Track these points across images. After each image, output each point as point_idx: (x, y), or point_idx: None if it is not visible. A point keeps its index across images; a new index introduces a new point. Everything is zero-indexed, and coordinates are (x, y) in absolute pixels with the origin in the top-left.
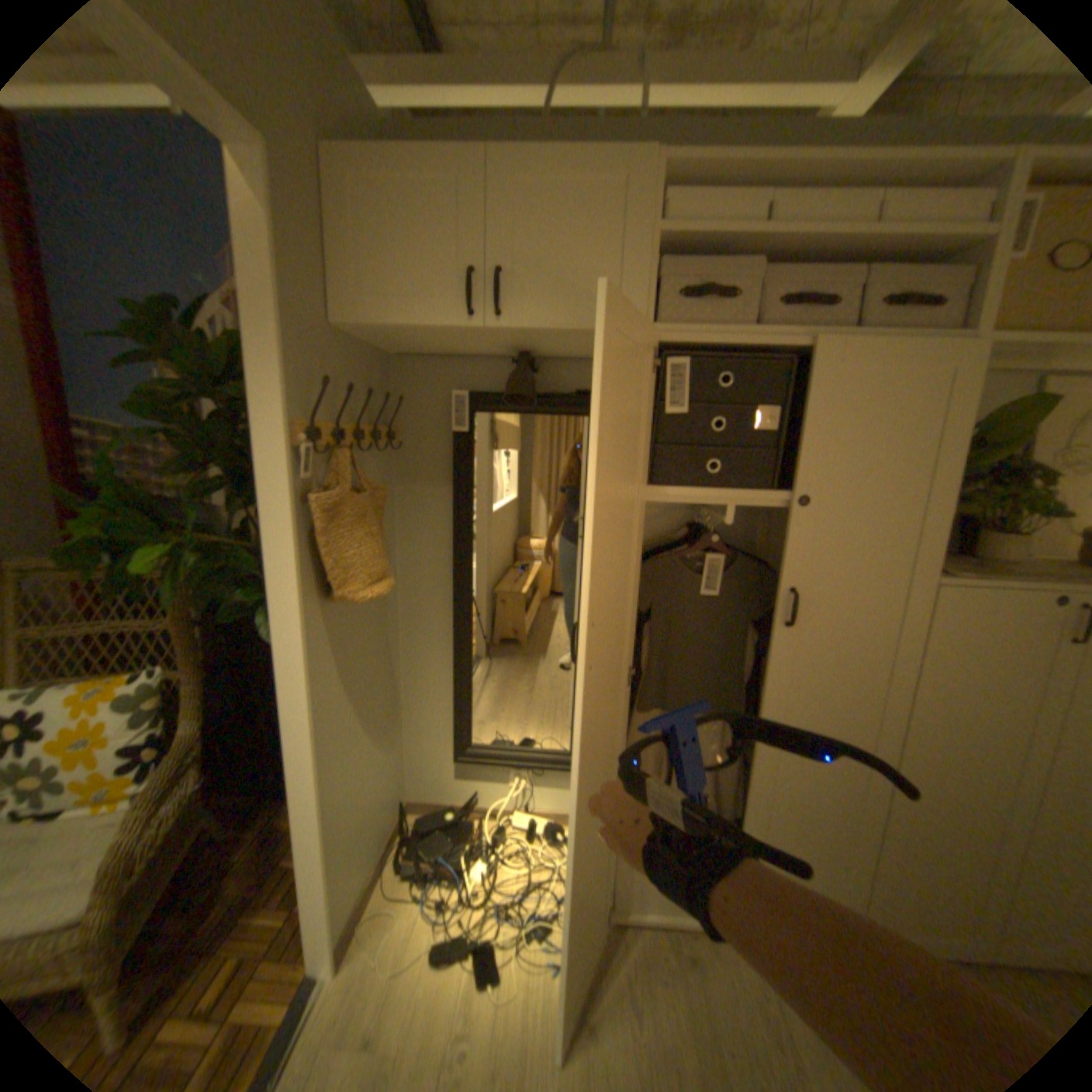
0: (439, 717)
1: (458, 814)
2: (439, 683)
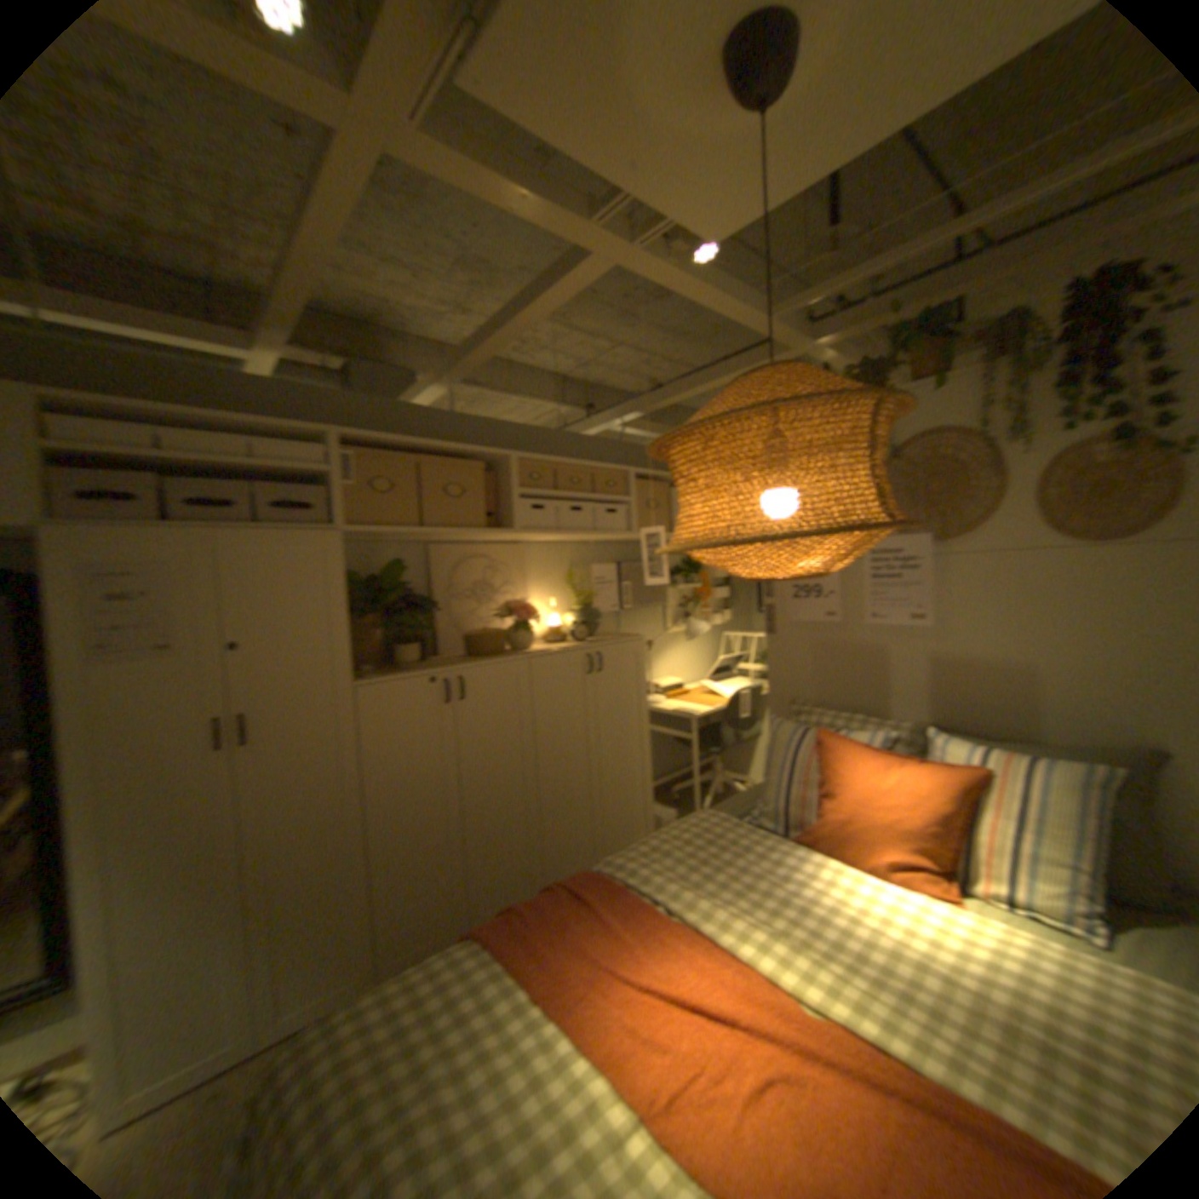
0: None
1: None
2: None
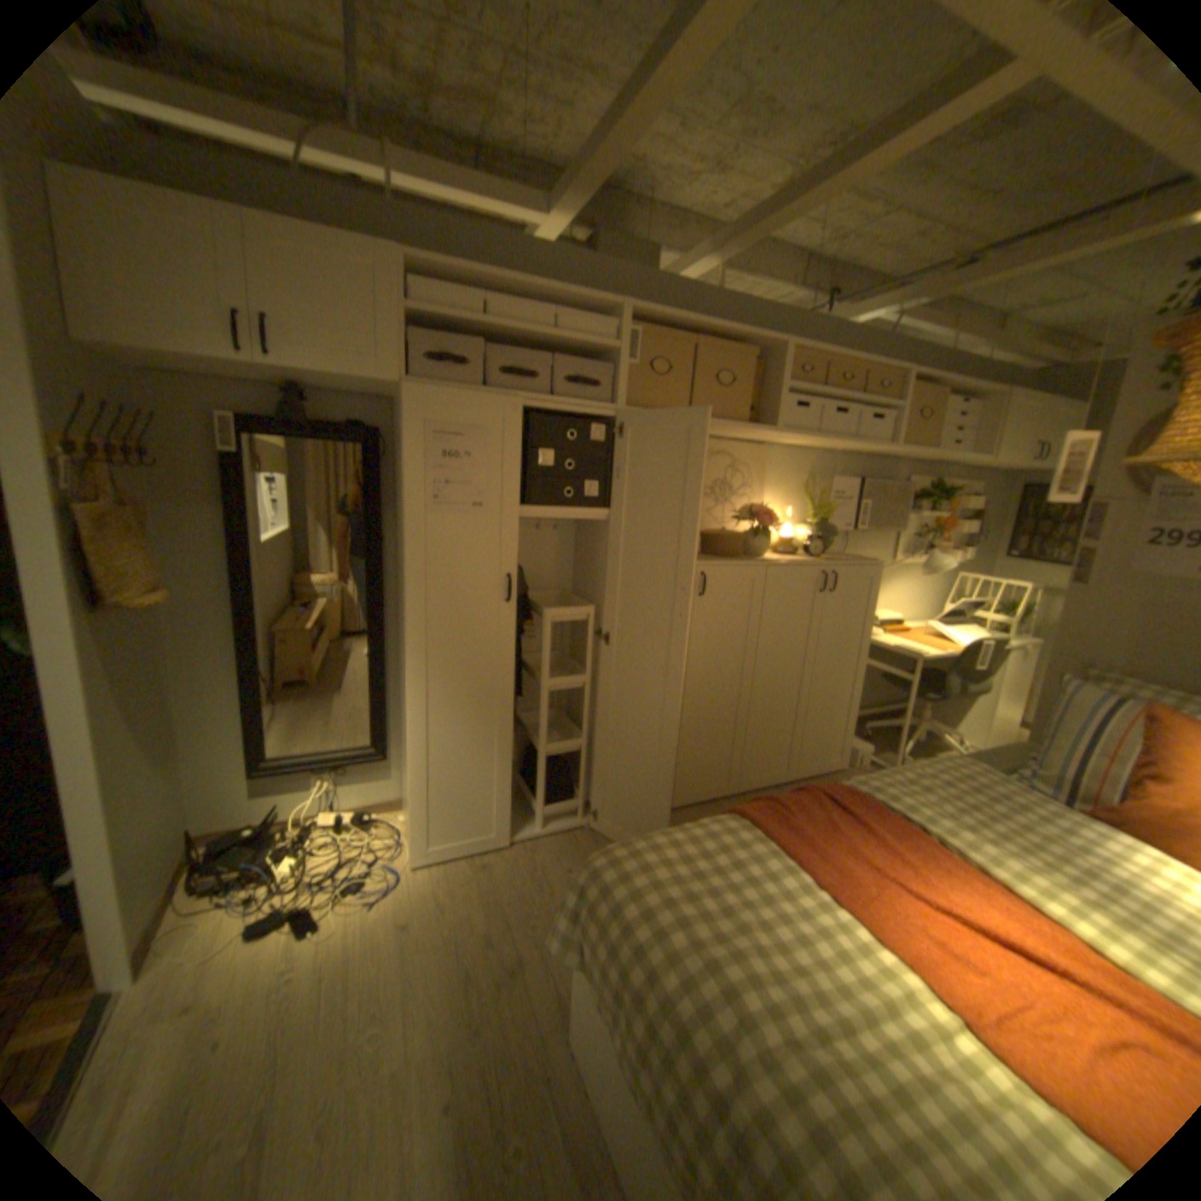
0: (226, 739)
1: (257, 832)
2: (223, 704)
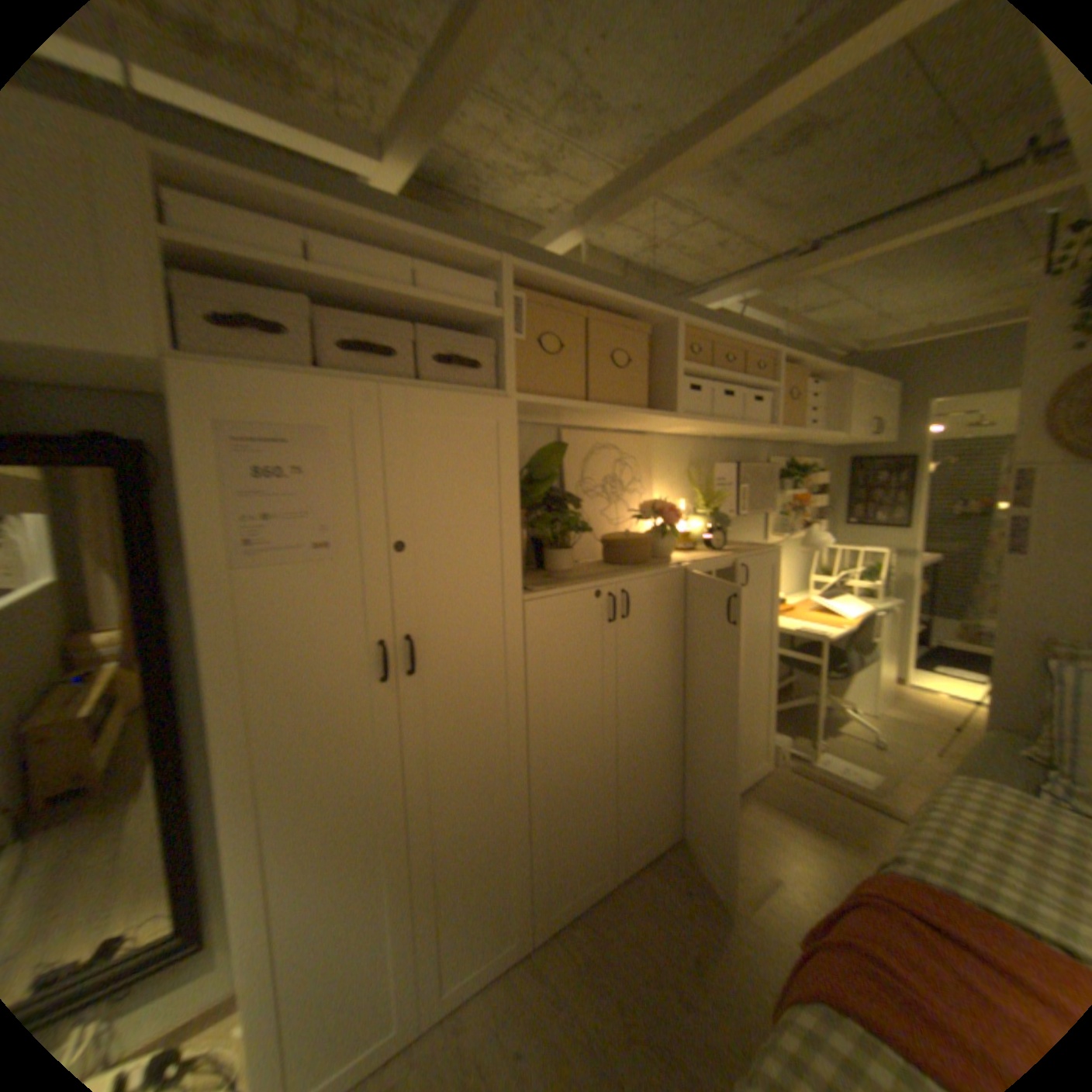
0: None
1: None
2: None
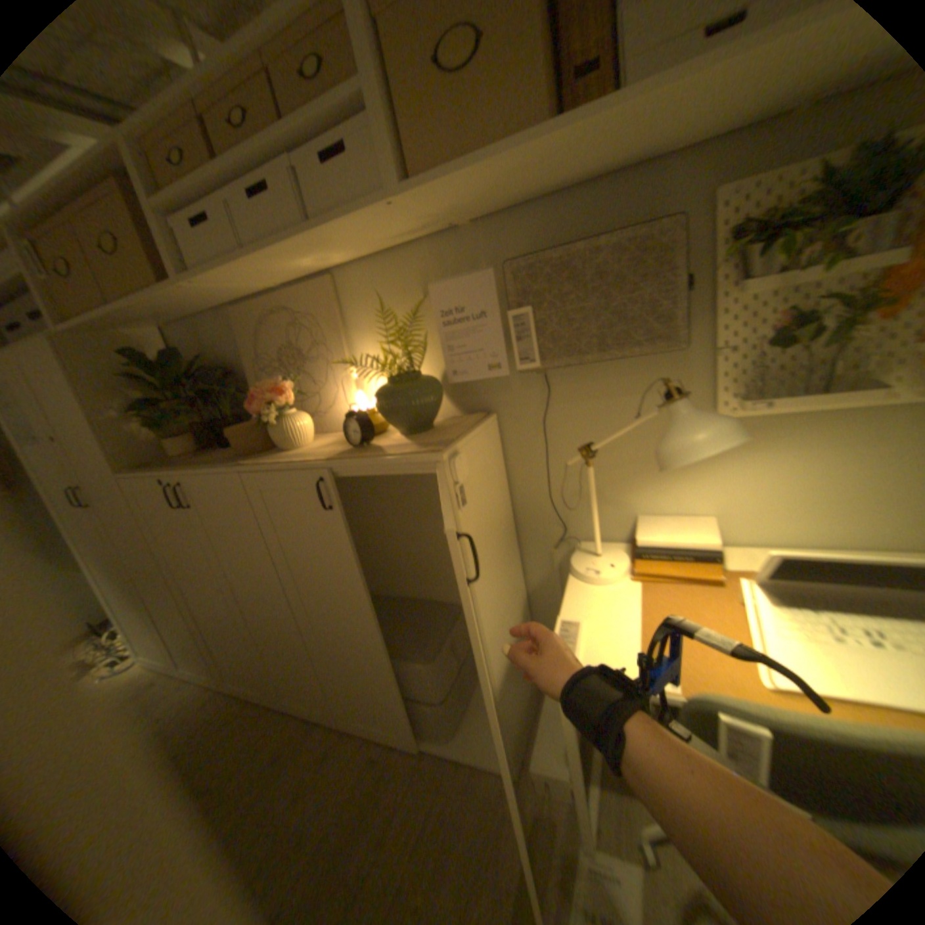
0: None
1: None
2: None
